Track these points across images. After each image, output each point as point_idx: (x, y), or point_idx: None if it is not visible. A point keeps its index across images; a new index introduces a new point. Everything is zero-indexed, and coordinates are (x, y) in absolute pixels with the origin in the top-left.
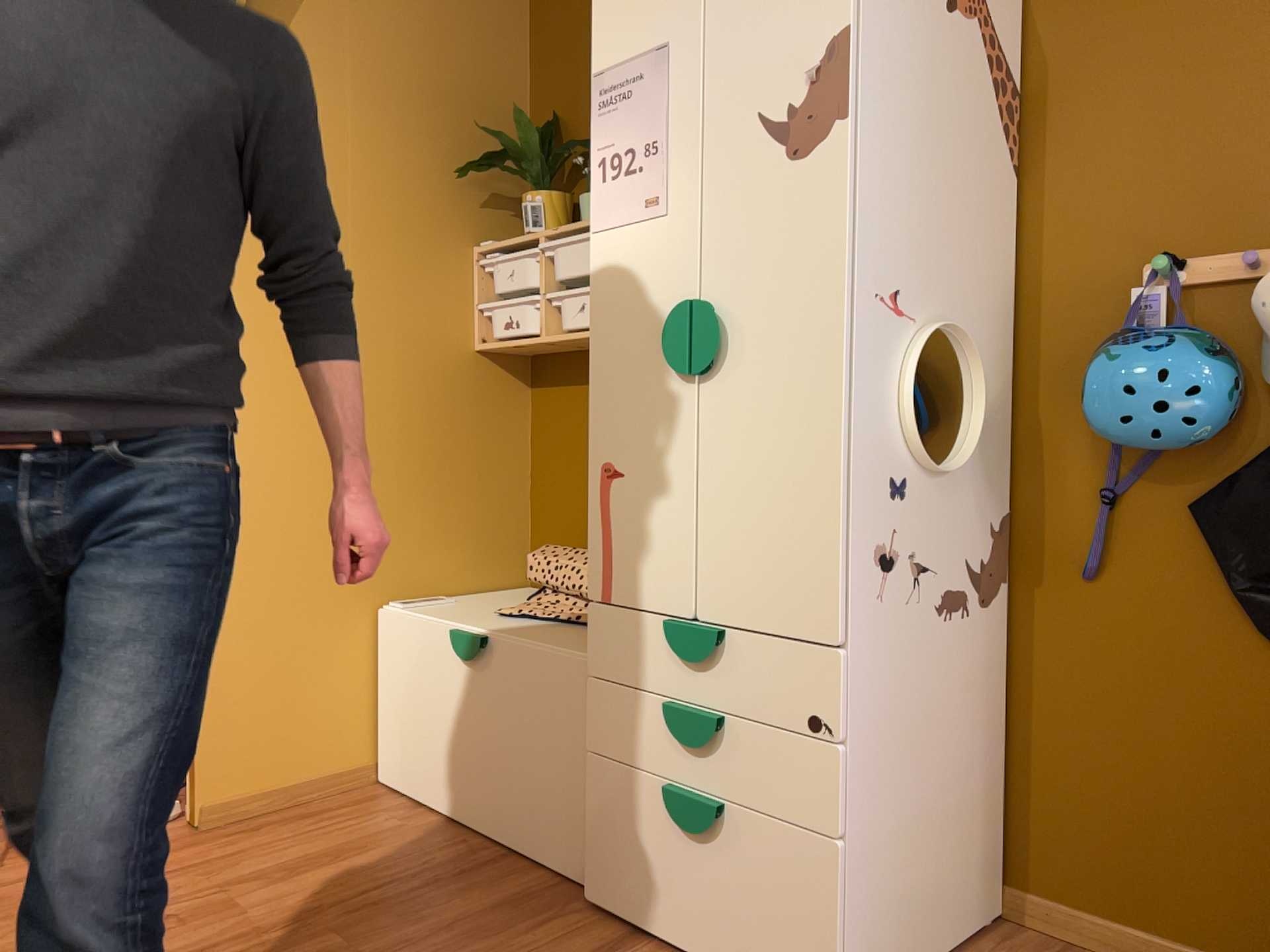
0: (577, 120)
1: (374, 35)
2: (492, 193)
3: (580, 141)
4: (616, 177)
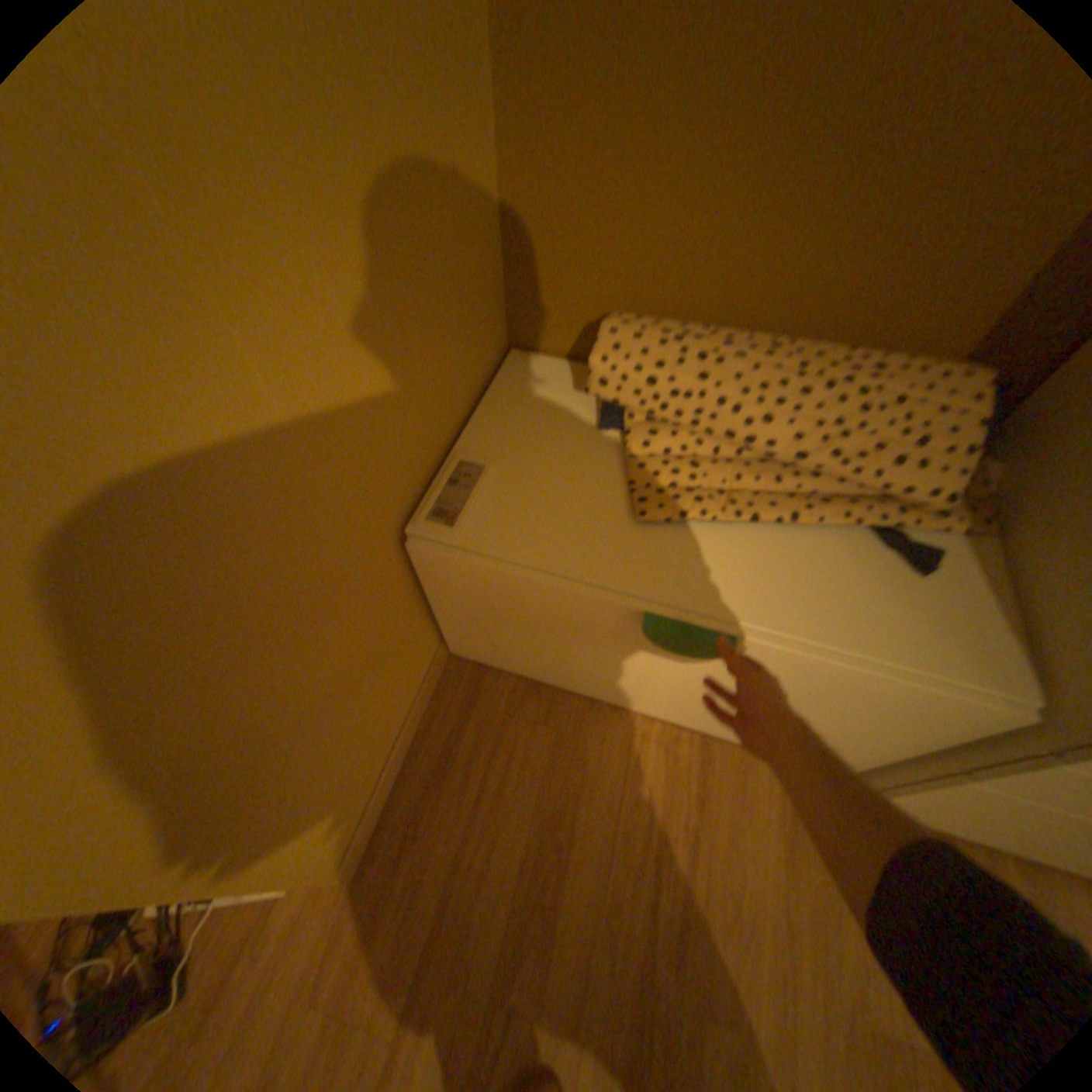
0: None
1: None
2: None
3: None
4: None
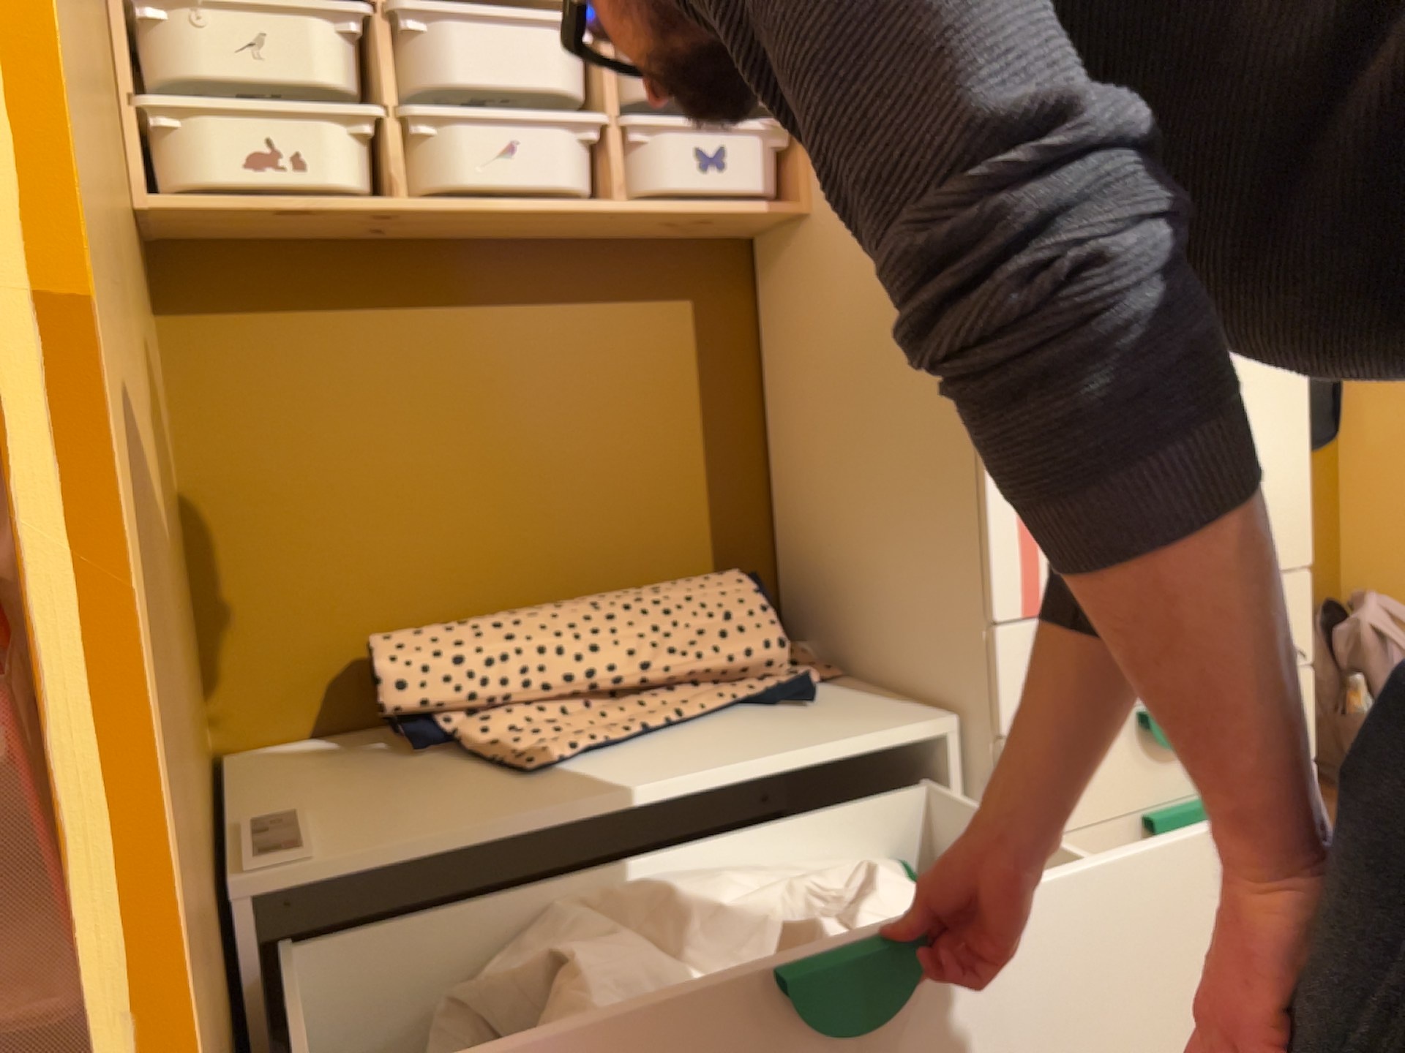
0: None
1: None
2: None
3: None
4: None
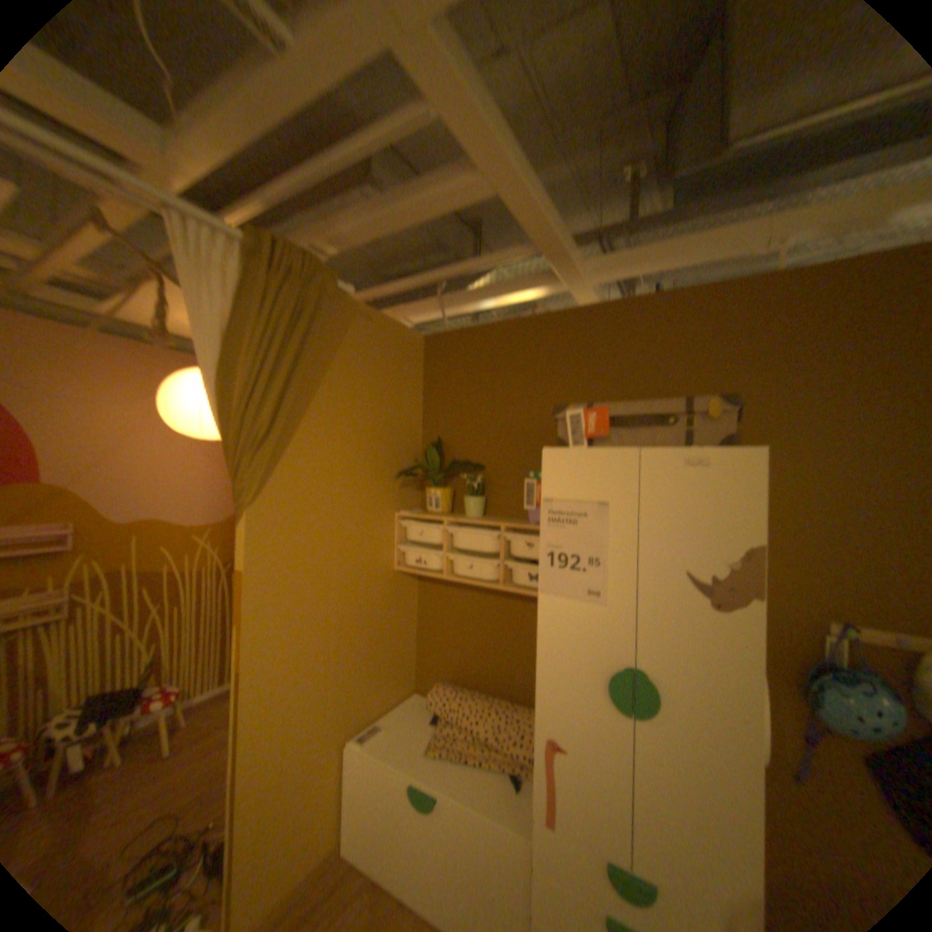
0: (454, 445)
1: (351, 404)
2: (404, 481)
3: (457, 458)
4: (562, 568)
